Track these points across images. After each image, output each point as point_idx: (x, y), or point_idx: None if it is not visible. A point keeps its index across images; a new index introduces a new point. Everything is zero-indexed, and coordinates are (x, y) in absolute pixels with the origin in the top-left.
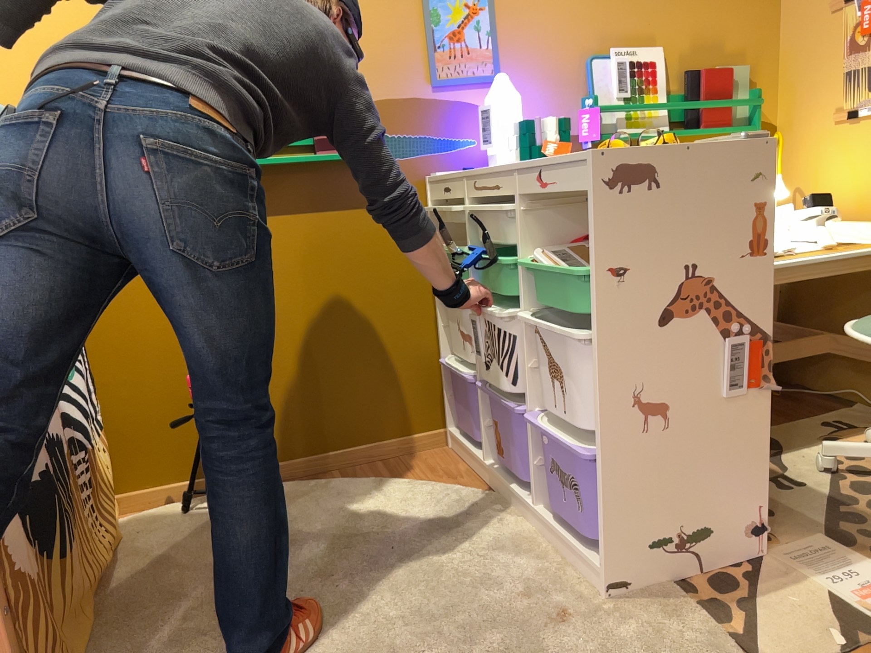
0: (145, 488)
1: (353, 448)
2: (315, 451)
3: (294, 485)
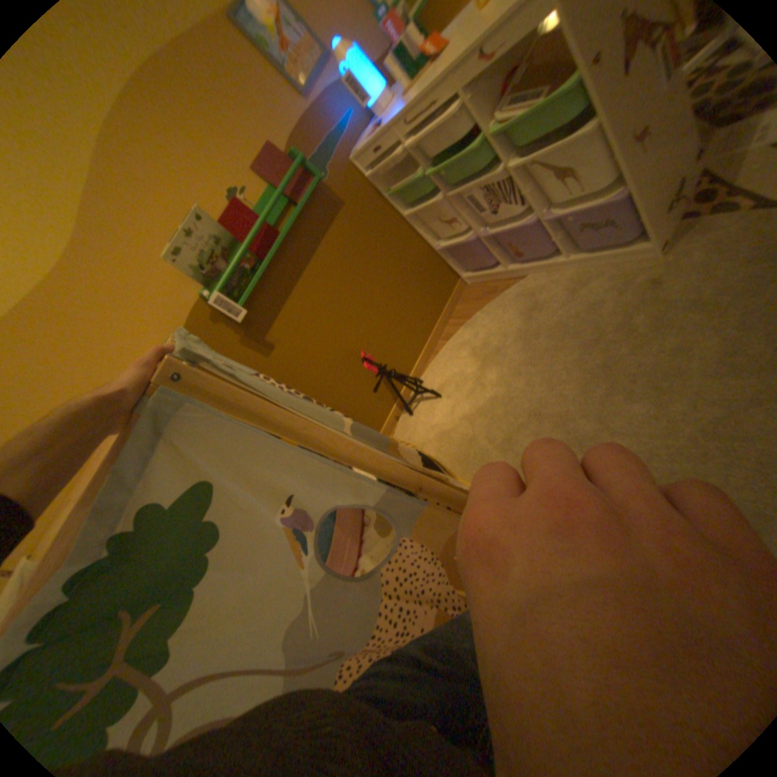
0: (385, 425)
1: (436, 326)
2: (425, 343)
3: (436, 363)
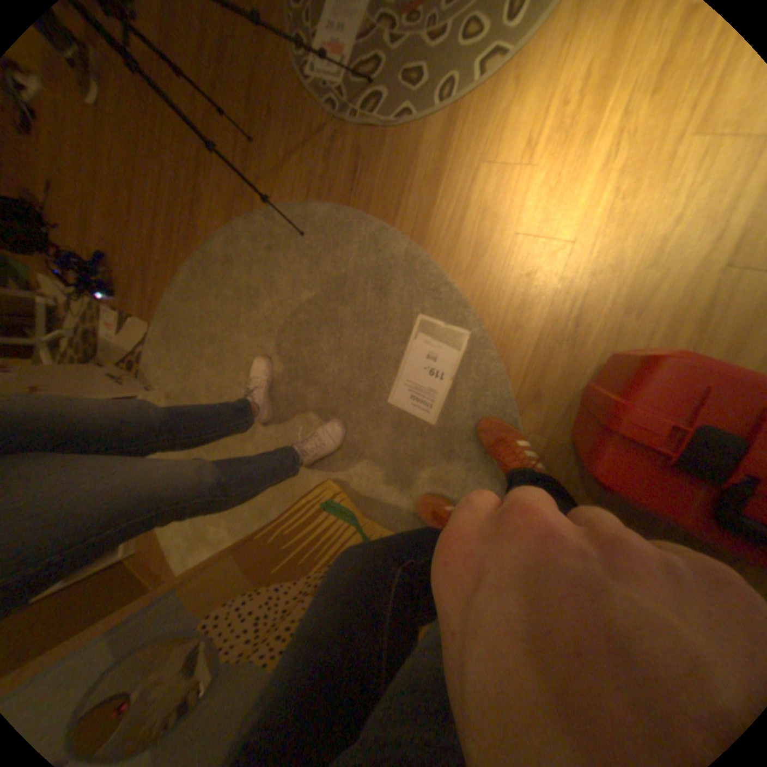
0: None
1: None
2: None
3: None
